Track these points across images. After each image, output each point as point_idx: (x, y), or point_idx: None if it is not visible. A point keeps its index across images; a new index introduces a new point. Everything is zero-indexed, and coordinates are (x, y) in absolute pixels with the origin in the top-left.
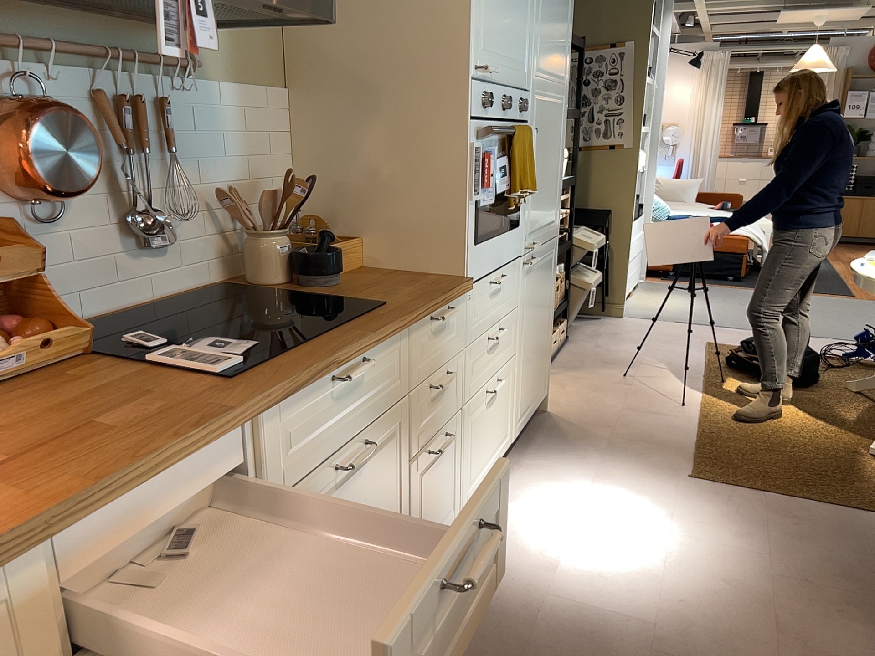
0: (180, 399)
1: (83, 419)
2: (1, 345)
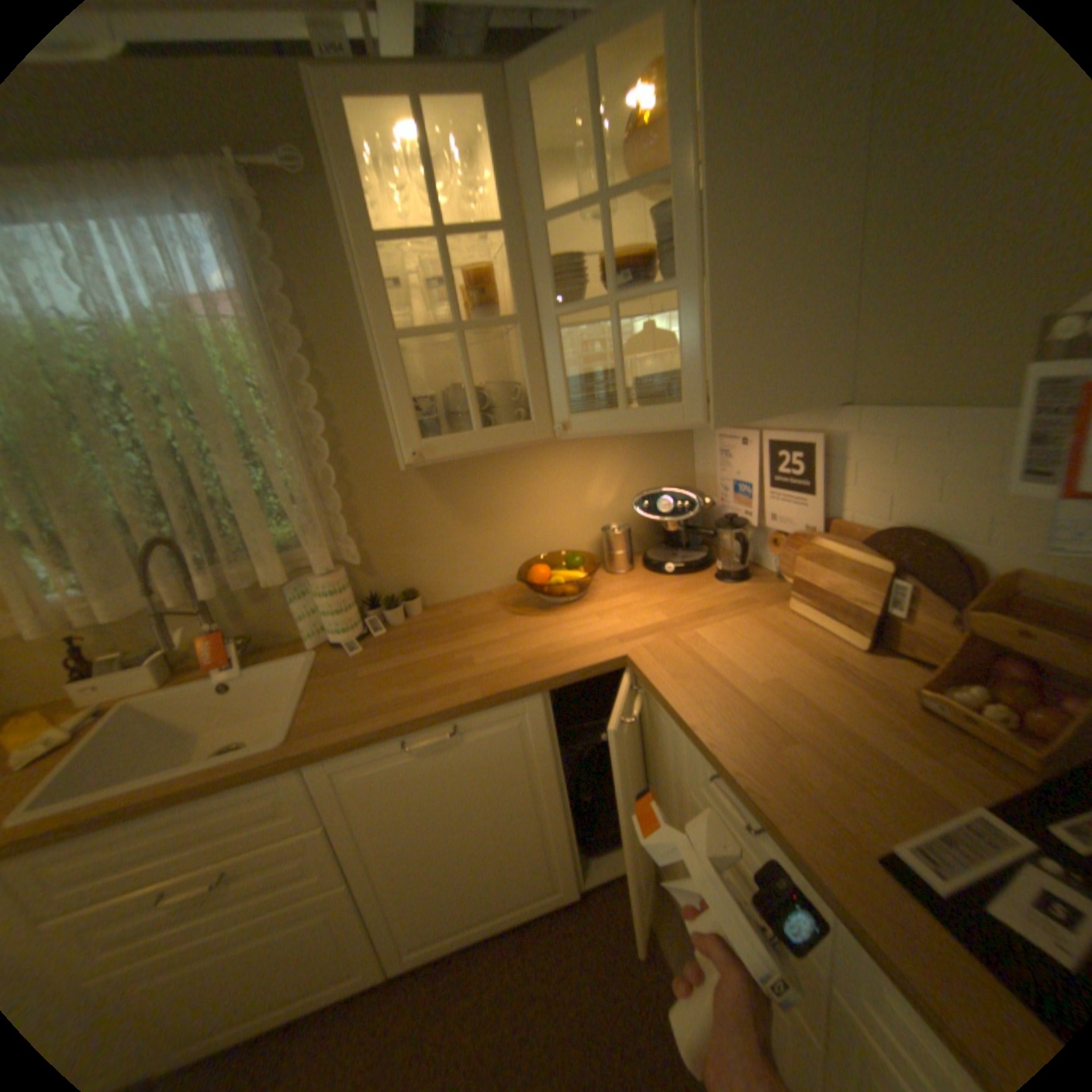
0: (833, 807)
1: (812, 743)
2: (976, 699)
